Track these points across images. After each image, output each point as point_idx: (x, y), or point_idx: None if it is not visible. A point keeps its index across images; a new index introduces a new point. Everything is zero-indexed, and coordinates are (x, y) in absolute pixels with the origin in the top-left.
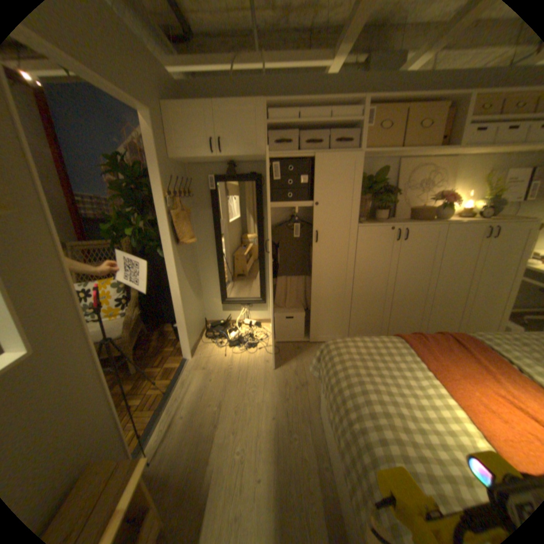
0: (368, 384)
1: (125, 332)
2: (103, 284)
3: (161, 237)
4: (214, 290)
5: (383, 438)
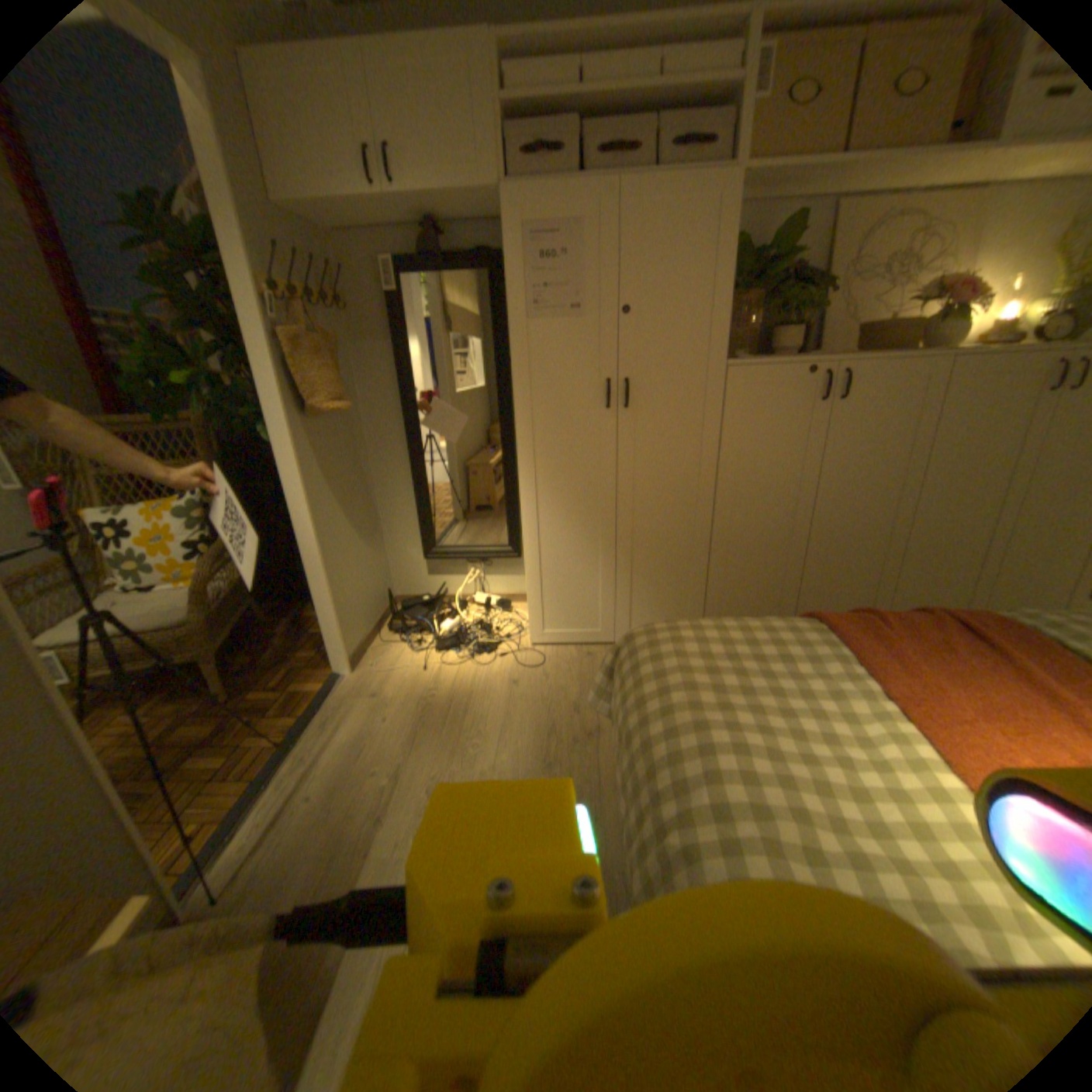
0: (719, 726)
1: (194, 607)
2: (155, 506)
3: (260, 389)
4: (406, 527)
5: (742, 870)
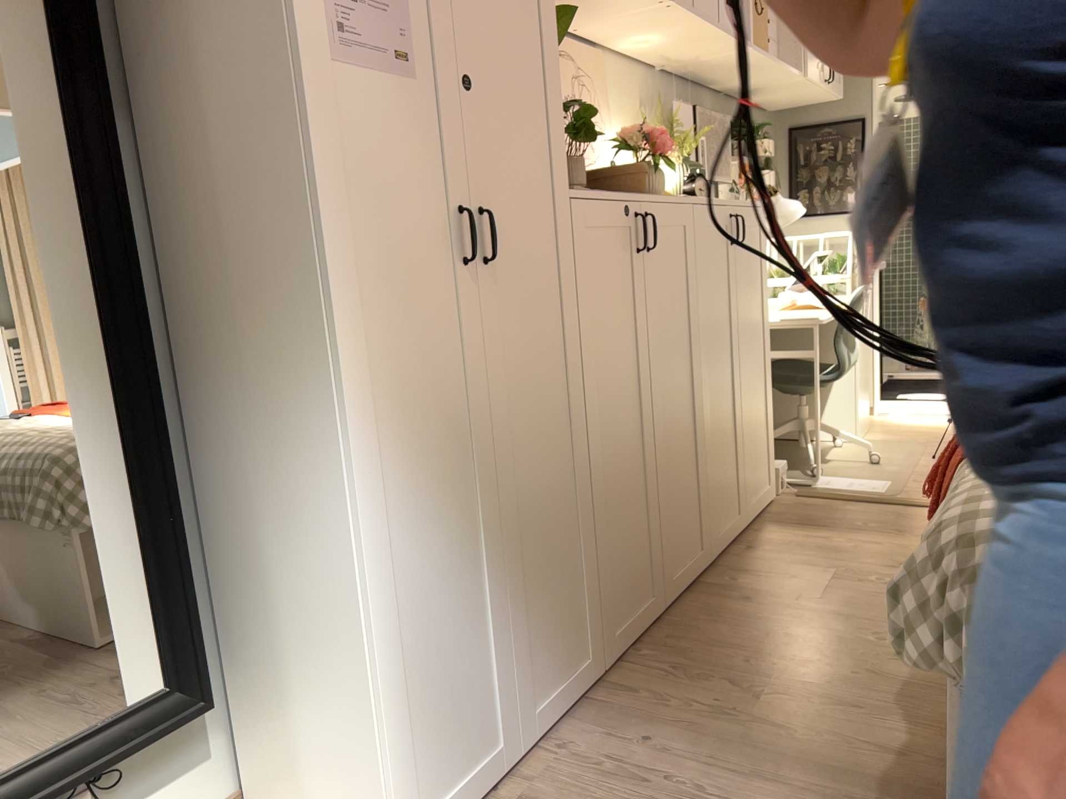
0: None
1: None
2: None
3: None
4: None
5: None
